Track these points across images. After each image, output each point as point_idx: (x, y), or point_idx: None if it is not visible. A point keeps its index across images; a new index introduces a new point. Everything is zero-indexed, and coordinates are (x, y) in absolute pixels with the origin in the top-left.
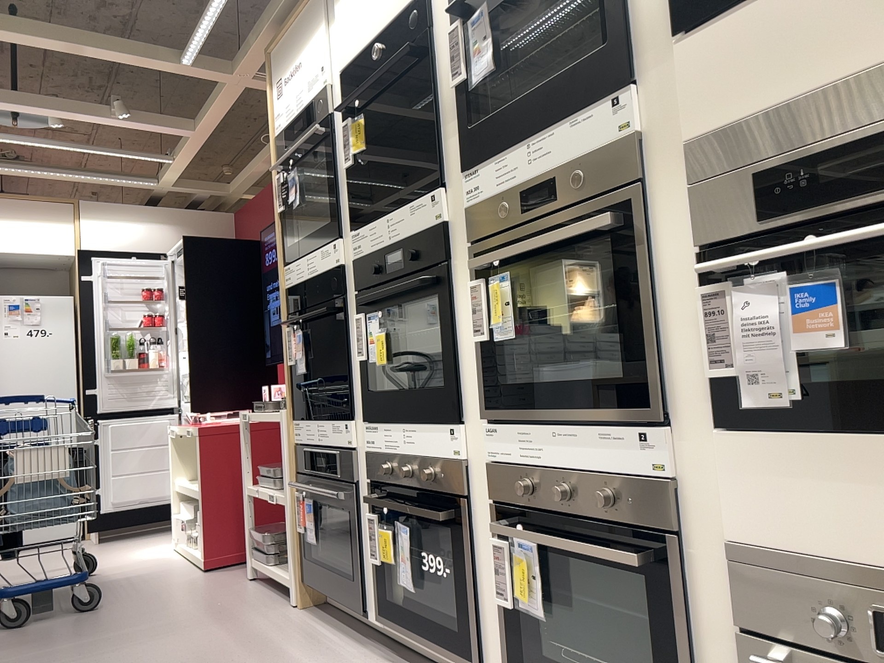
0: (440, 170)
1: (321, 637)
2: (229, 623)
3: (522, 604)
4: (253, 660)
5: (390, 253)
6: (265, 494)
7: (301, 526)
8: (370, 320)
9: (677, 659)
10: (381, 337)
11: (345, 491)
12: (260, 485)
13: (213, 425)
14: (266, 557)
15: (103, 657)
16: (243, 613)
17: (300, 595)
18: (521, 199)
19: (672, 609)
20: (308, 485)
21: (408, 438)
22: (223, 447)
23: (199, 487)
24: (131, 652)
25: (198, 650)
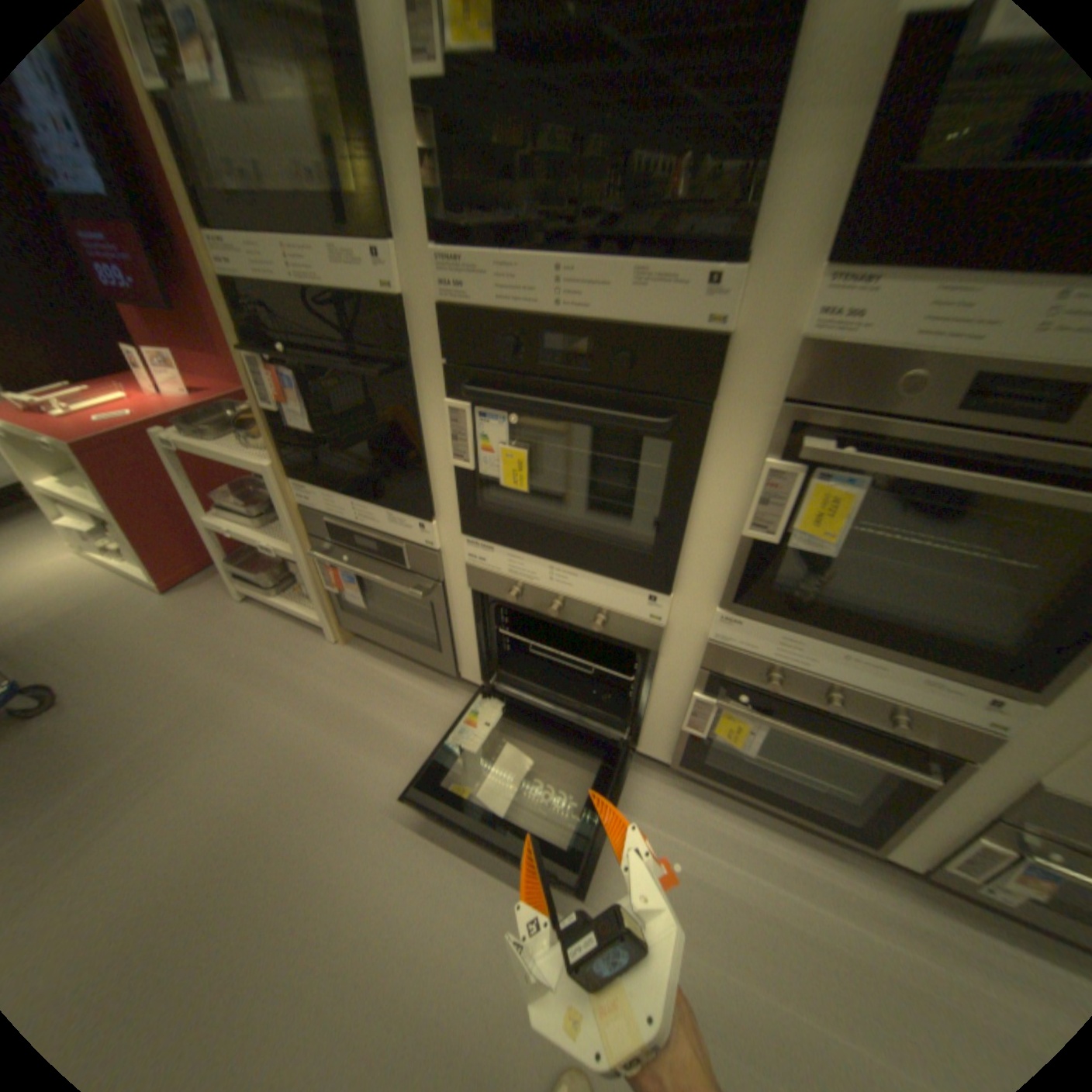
0: (743, 216)
1: (403, 689)
2: (277, 690)
3: (720, 737)
4: (357, 748)
5: (556, 331)
6: (248, 540)
7: (336, 588)
8: (491, 420)
9: (917, 815)
10: (520, 455)
11: (427, 586)
12: (221, 515)
13: (89, 435)
14: (257, 583)
15: (153, 800)
16: (280, 668)
17: (341, 636)
18: (975, 383)
19: (937, 797)
20: (351, 564)
21: (563, 577)
22: (121, 460)
23: (97, 504)
24: (188, 778)
25: (277, 748)
